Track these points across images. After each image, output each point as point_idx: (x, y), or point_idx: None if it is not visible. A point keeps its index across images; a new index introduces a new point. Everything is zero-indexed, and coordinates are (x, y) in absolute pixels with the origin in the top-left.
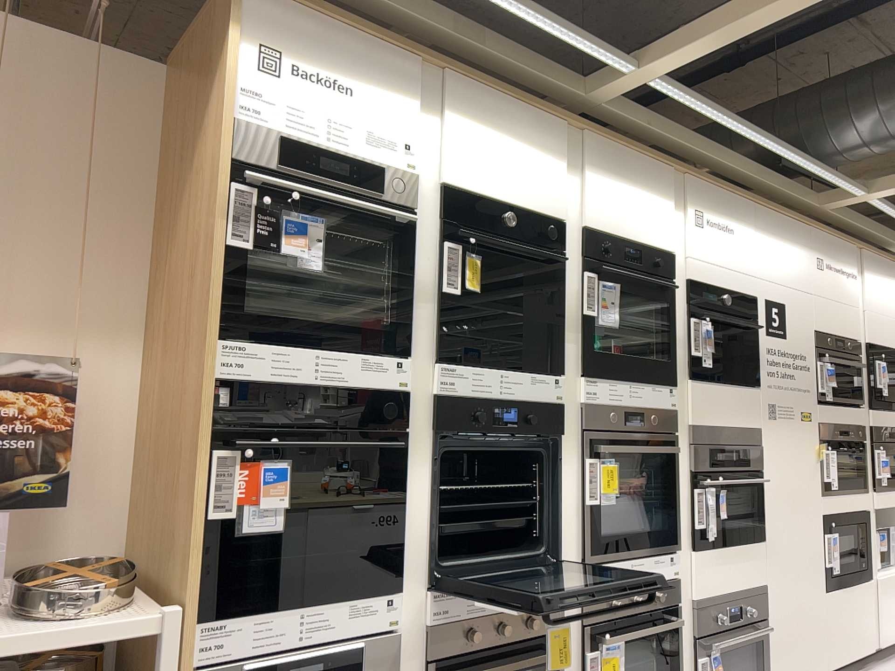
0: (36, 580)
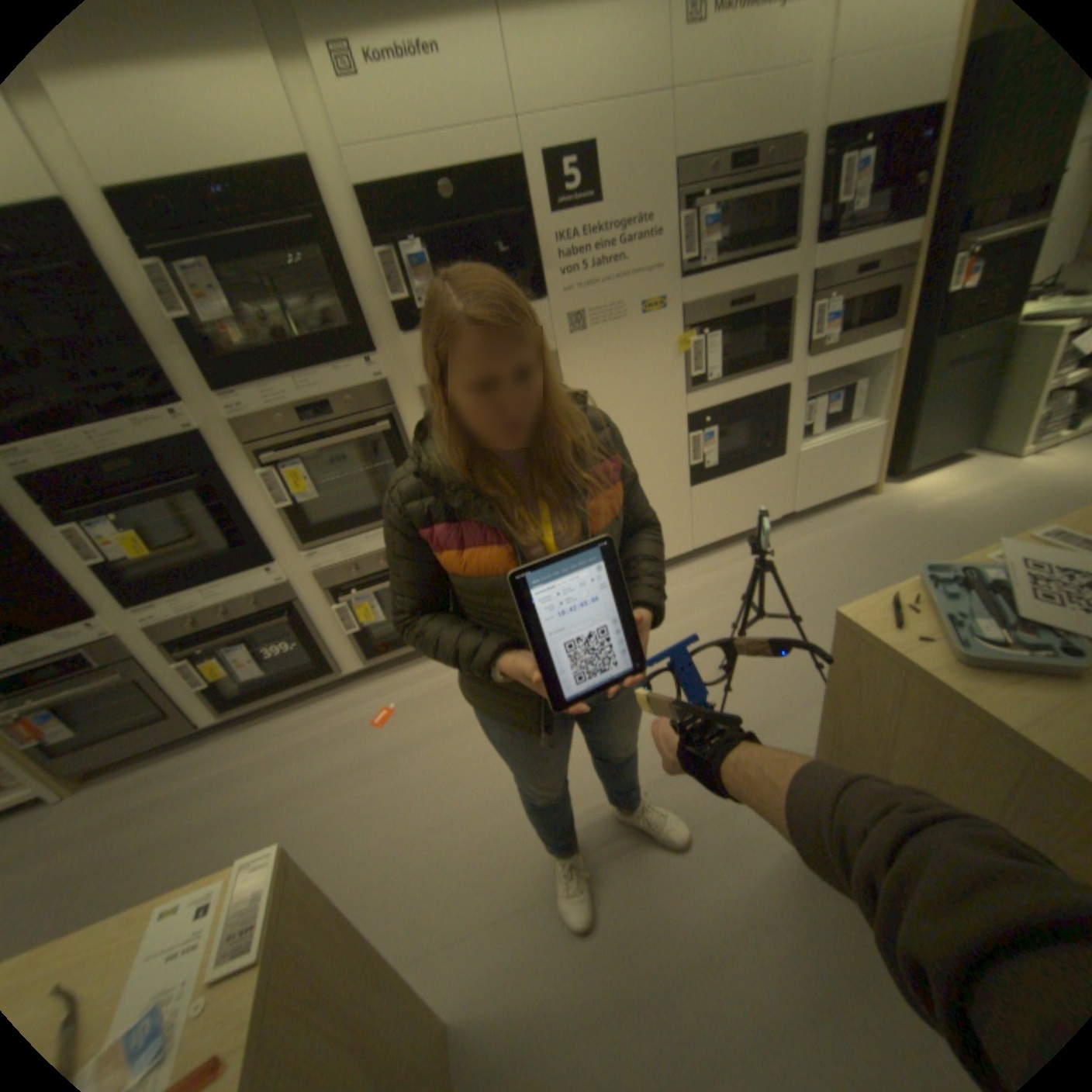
0: None
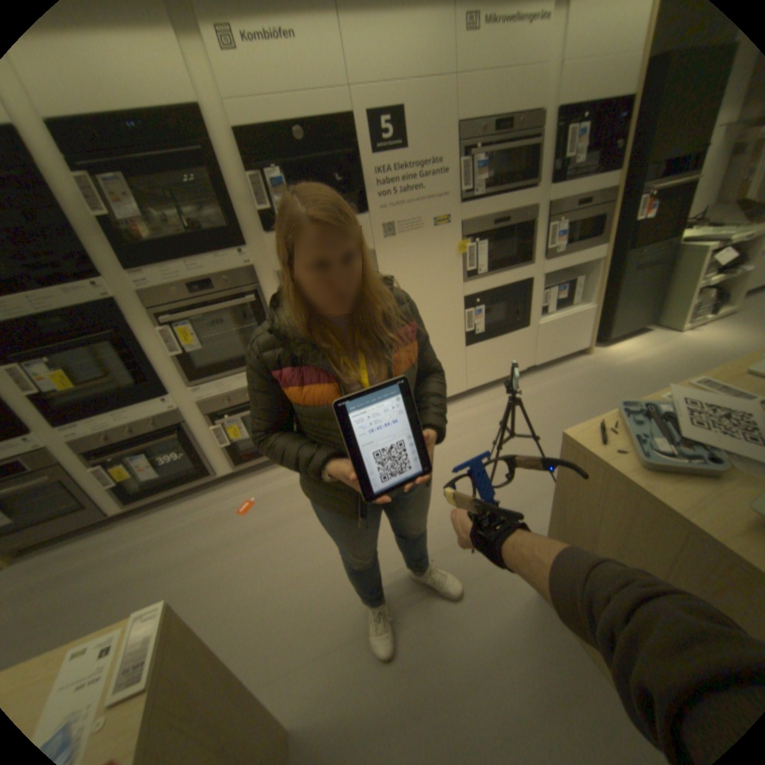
0: None
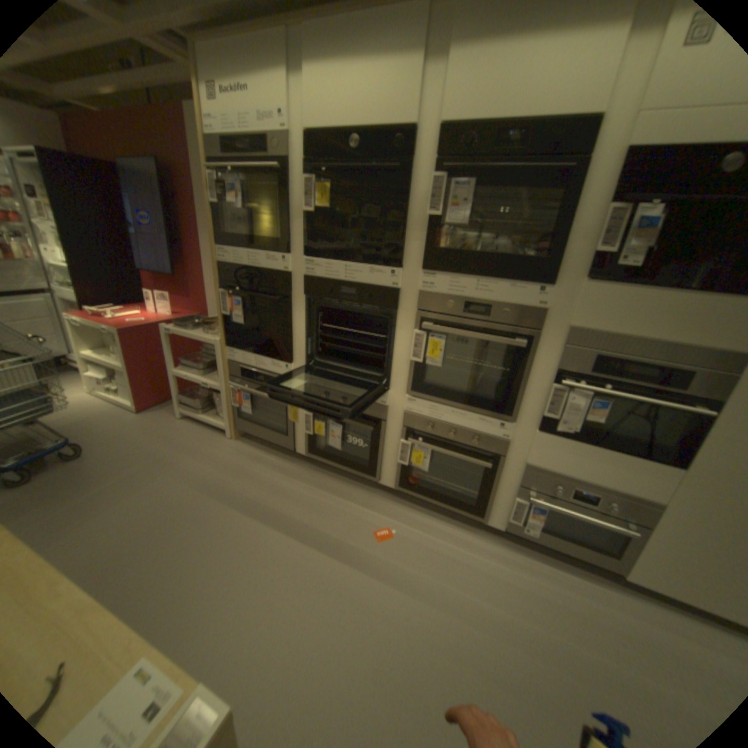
0: (204, 325)
